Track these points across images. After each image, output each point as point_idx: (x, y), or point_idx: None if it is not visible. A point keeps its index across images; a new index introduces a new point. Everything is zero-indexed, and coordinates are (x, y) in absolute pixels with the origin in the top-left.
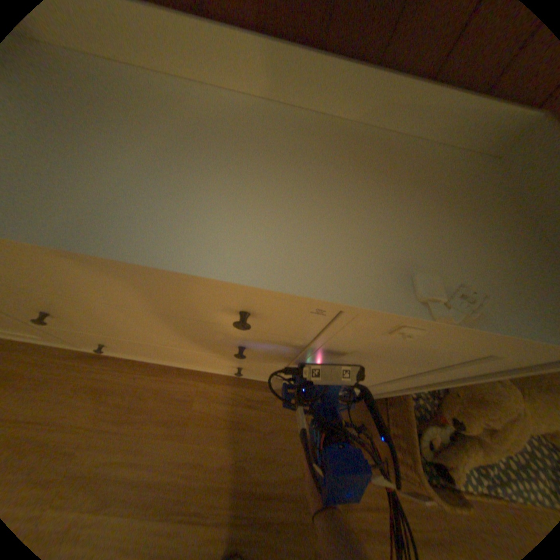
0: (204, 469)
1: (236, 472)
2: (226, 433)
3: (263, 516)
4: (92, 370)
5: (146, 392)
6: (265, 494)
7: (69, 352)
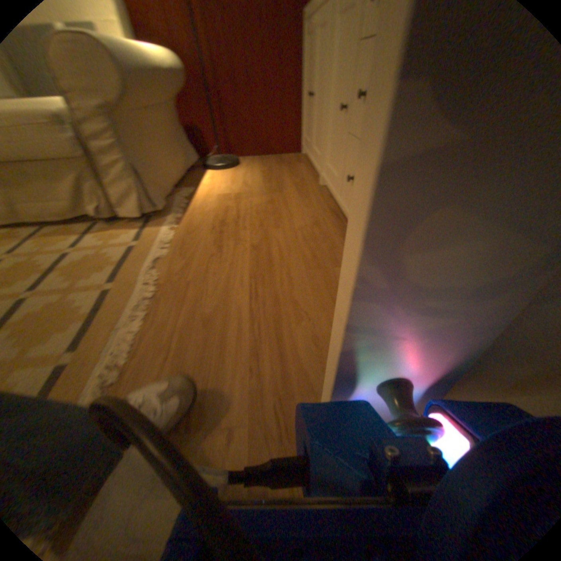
0: (291, 291)
1: (297, 316)
2: (327, 299)
3: (264, 353)
4: (329, 218)
5: (331, 242)
6: (284, 350)
7: (333, 207)
